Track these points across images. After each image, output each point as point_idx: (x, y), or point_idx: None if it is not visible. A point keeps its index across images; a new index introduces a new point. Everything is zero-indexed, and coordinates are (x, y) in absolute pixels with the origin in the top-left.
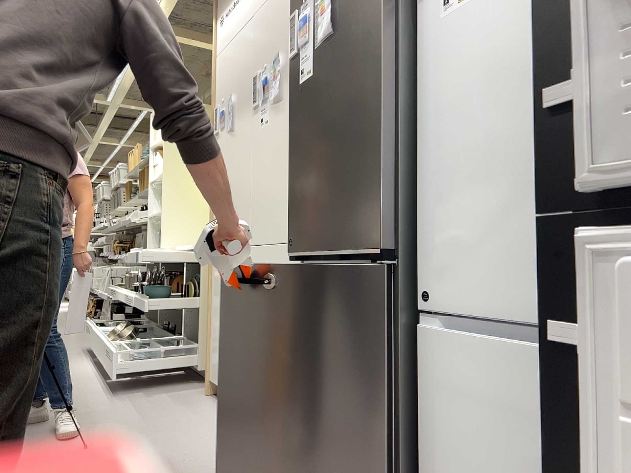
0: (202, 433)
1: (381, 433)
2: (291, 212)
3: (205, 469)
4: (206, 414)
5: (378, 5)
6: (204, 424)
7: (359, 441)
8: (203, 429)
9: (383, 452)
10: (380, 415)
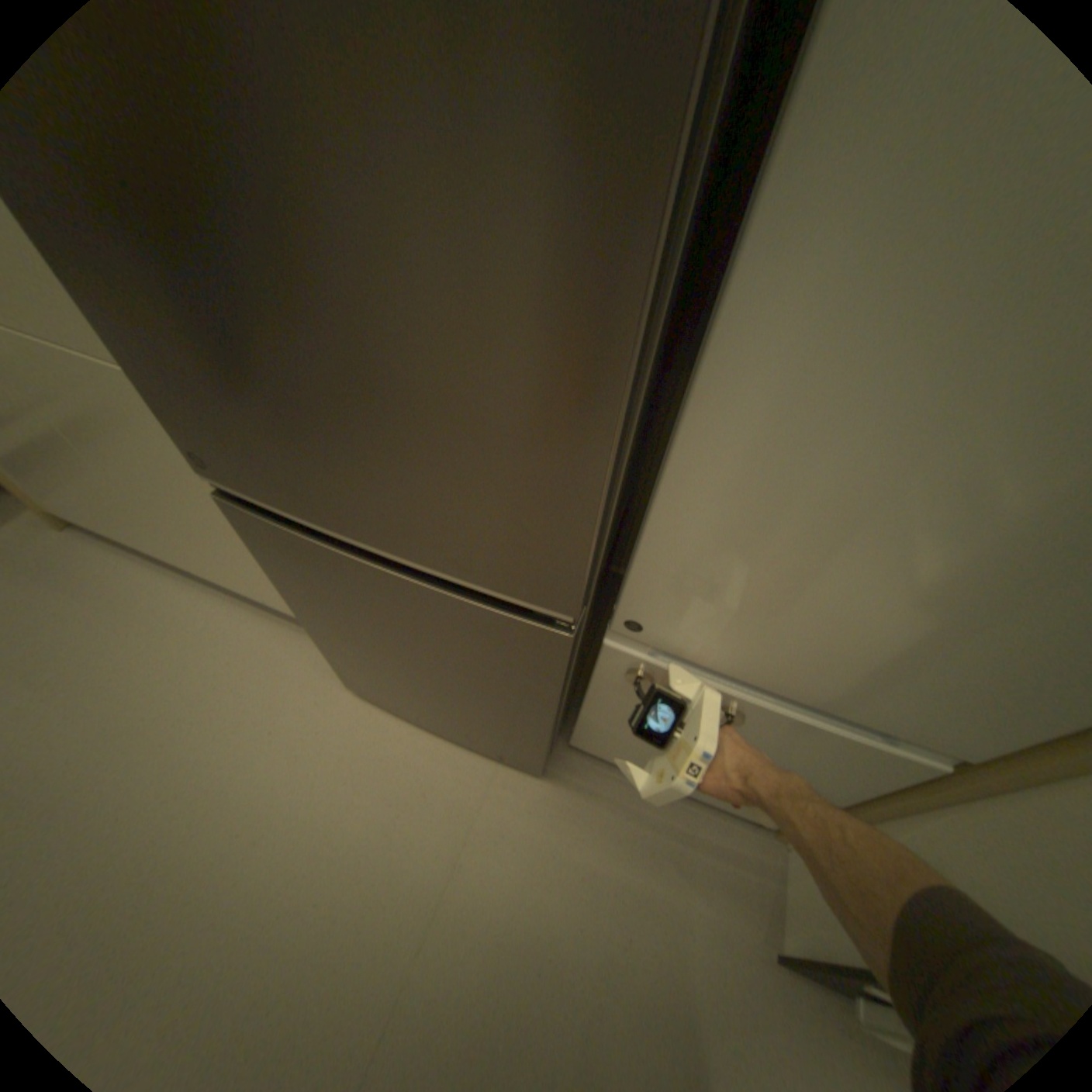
0: (143, 644)
1: (542, 732)
2: (143, 377)
3: (218, 729)
4: (106, 587)
5: None
6: (124, 614)
7: (498, 722)
8: (133, 629)
9: (544, 738)
10: (543, 725)
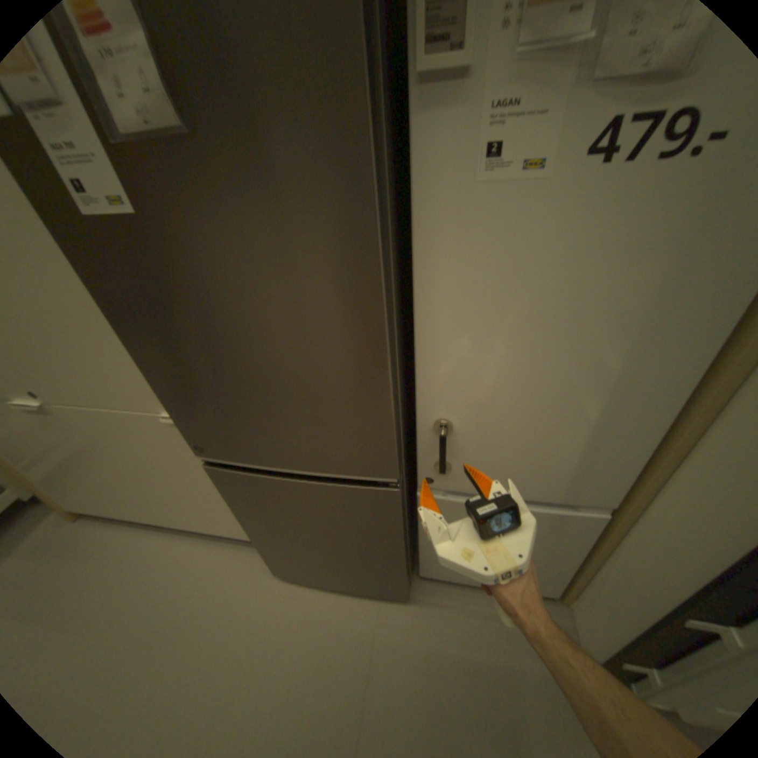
0: (137, 583)
1: (400, 564)
2: (179, 416)
3: (195, 627)
4: (108, 551)
5: (353, 120)
6: (122, 566)
7: (373, 566)
8: (129, 574)
9: (402, 569)
10: (399, 558)
